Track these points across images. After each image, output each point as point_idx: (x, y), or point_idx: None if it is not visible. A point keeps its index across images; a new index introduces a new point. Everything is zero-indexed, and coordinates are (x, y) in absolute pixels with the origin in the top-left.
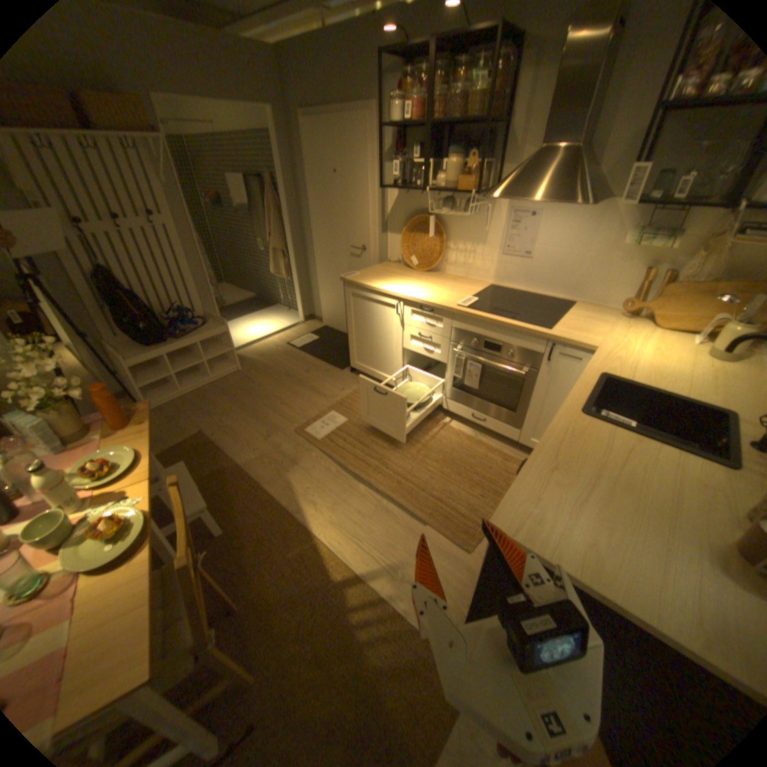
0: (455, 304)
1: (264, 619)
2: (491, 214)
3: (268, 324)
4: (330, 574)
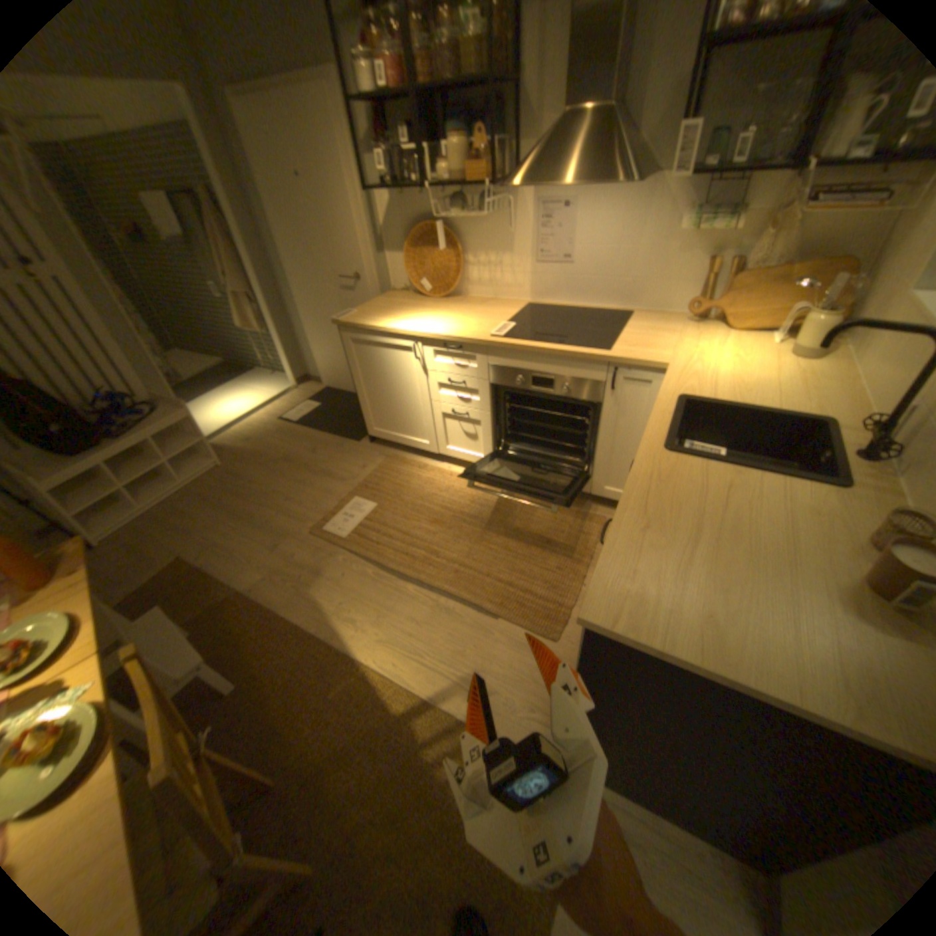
0: (489, 336)
1: (312, 788)
2: (514, 211)
3: (249, 397)
4: (388, 708)
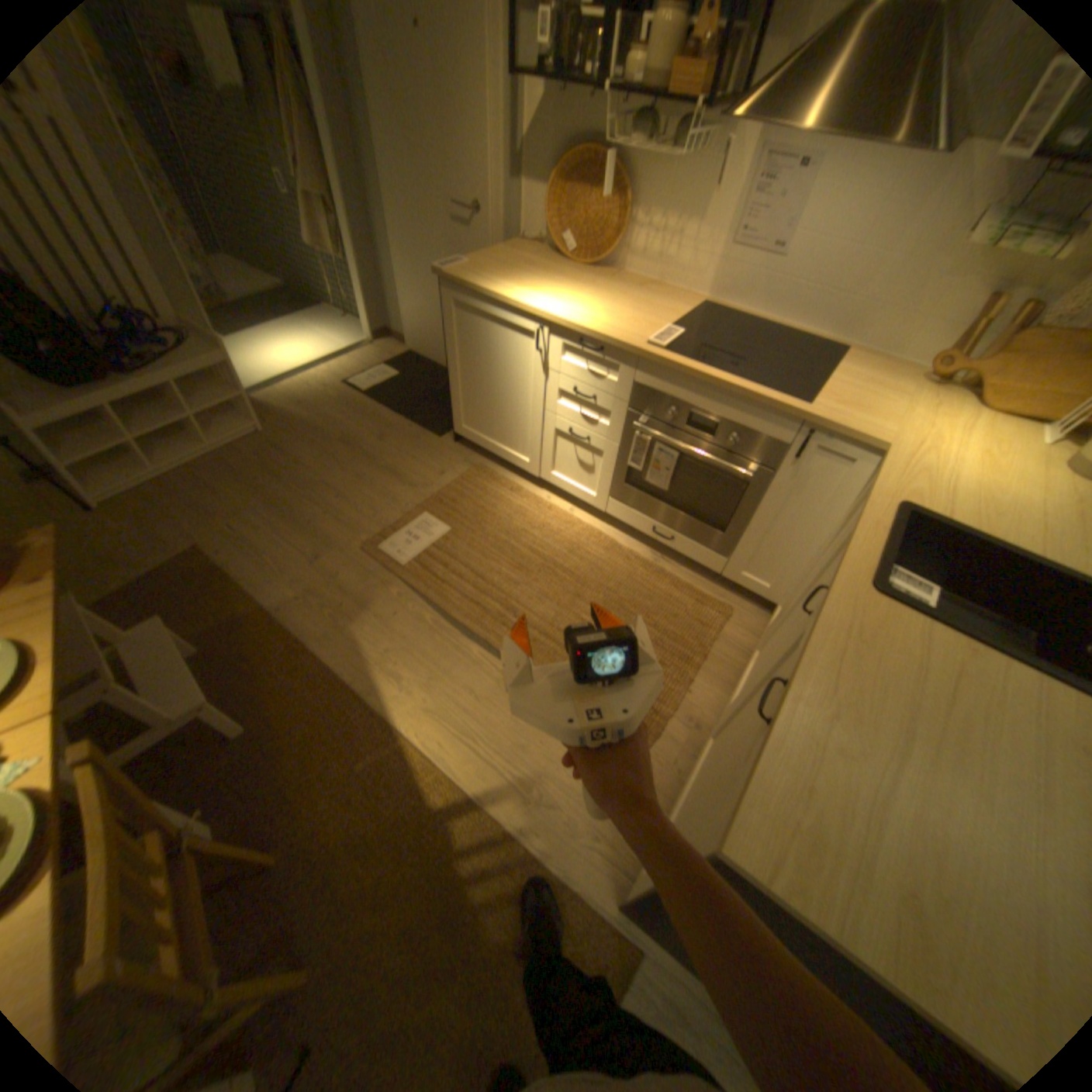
0: (644, 343)
1: (320, 879)
2: (722, 156)
3: (308, 345)
4: (425, 800)
